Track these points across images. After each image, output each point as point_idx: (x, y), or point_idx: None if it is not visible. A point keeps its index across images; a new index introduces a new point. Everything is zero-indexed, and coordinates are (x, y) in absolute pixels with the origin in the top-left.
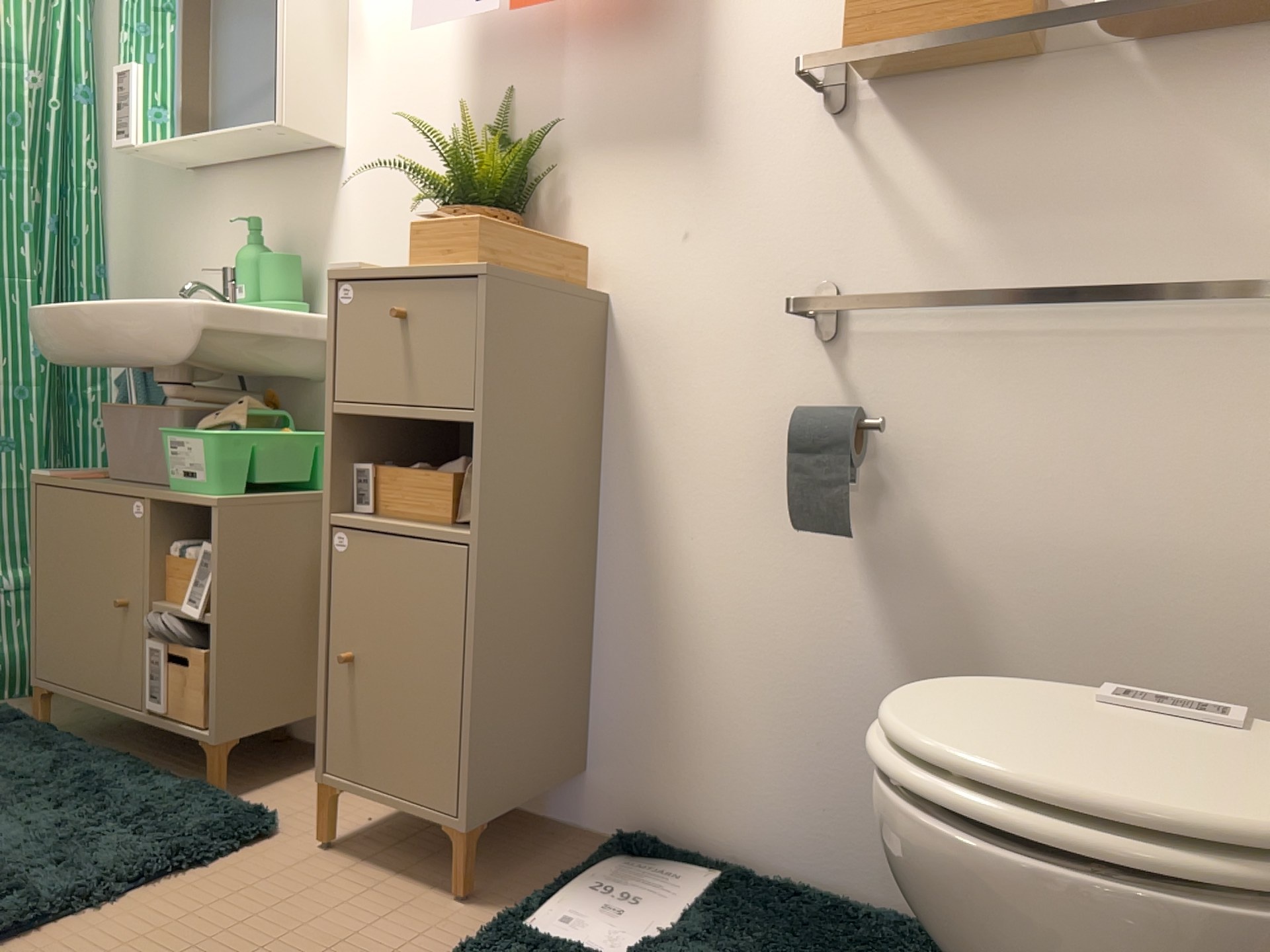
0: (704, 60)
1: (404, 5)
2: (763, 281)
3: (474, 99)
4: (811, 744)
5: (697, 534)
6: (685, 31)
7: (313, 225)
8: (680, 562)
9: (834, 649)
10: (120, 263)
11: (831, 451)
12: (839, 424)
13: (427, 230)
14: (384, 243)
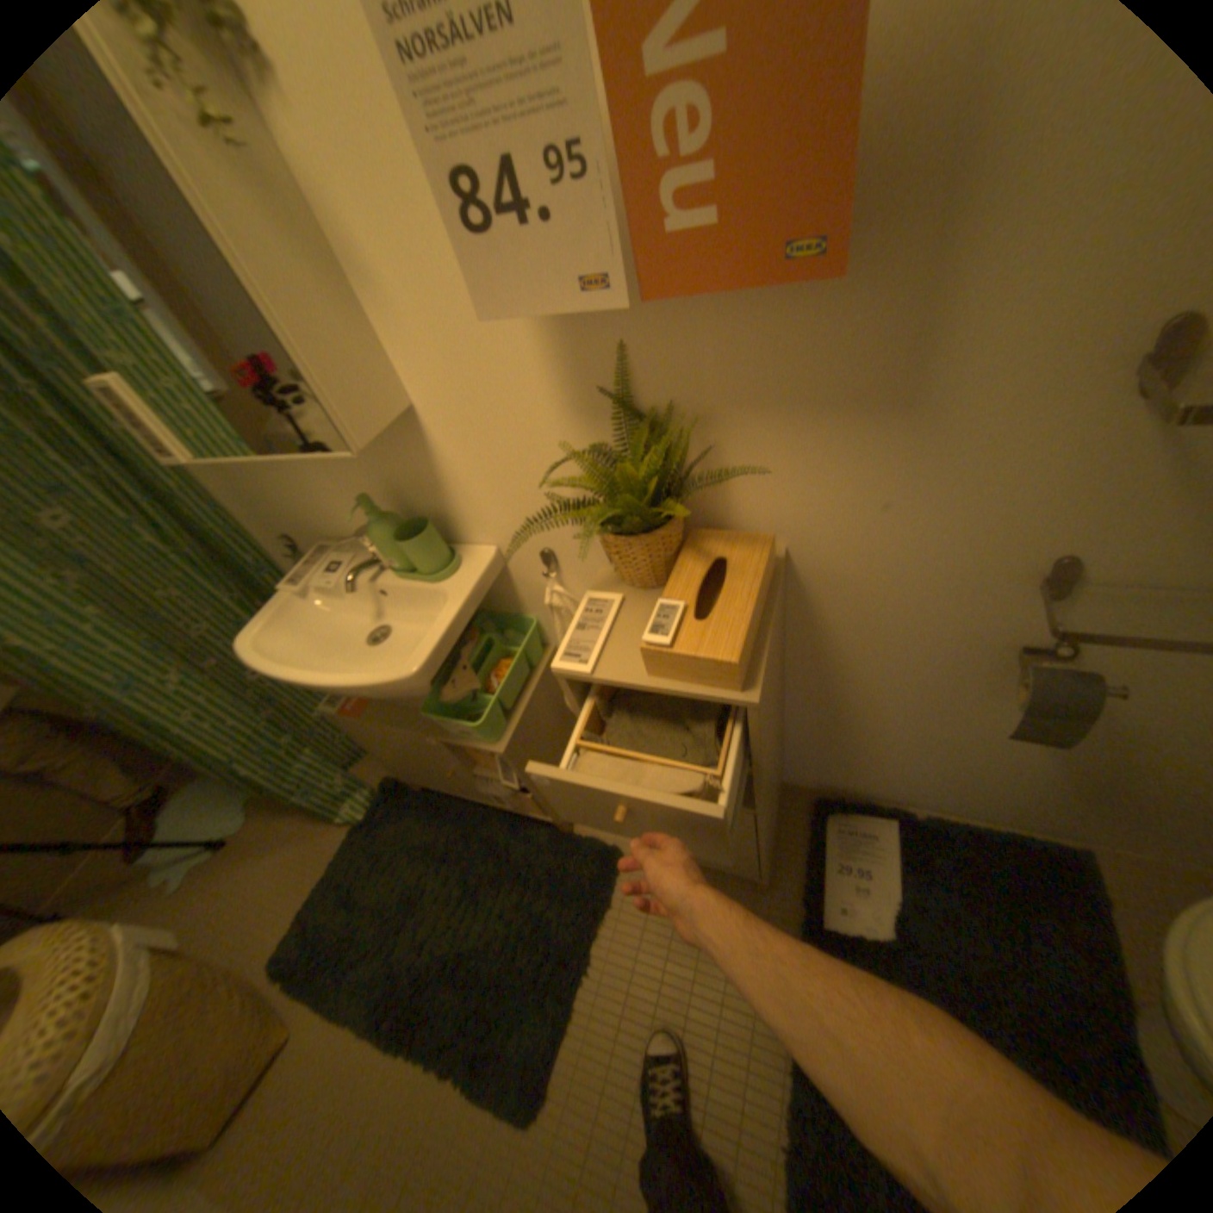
0: (939, 306)
1: (406, 216)
2: (983, 546)
3: (568, 352)
4: (965, 774)
5: (880, 689)
6: (907, 262)
7: (414, 473)
8: (863, 700)
9: (998, 745)
10: (224, 494)
11: (1073, 718)
12: (1087, 702)
13: (665, 654)
14: (507, 493)
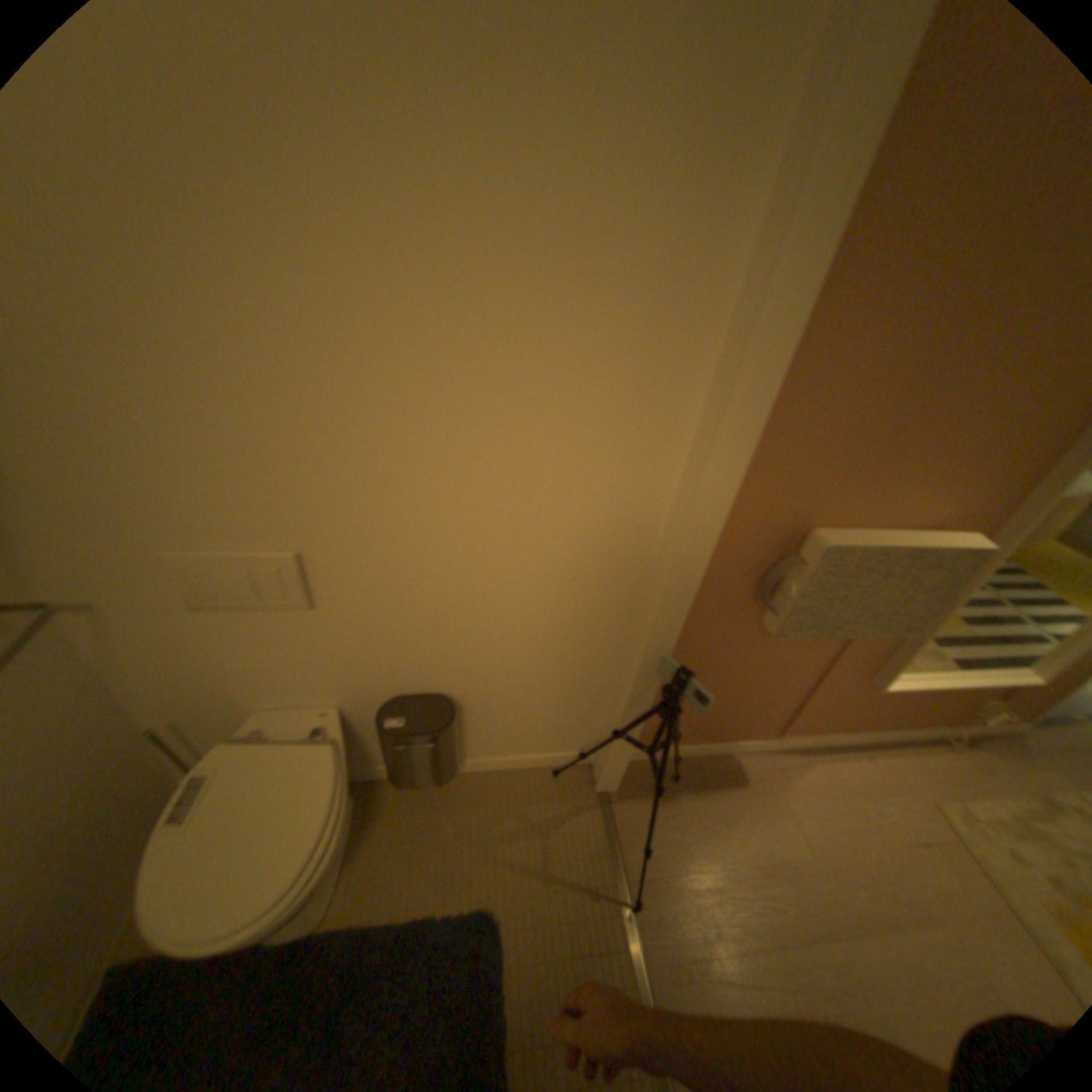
0: None
1: None
2: None
3: None
4: None
5: None
6: None
7: None
8: None
9: None
10: None
11: None
12: None
13: None
14: None
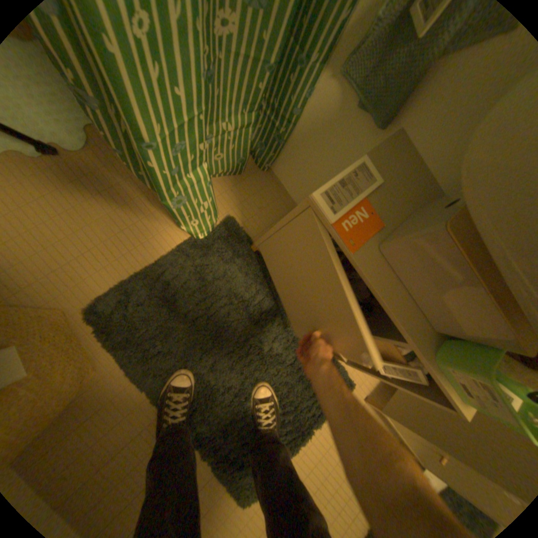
0: None
1: None
2: None
3: None
4: None
5: None
6: None
7: None
8: None
9: None
10: None
11: None
12: None
13: None
14: None
